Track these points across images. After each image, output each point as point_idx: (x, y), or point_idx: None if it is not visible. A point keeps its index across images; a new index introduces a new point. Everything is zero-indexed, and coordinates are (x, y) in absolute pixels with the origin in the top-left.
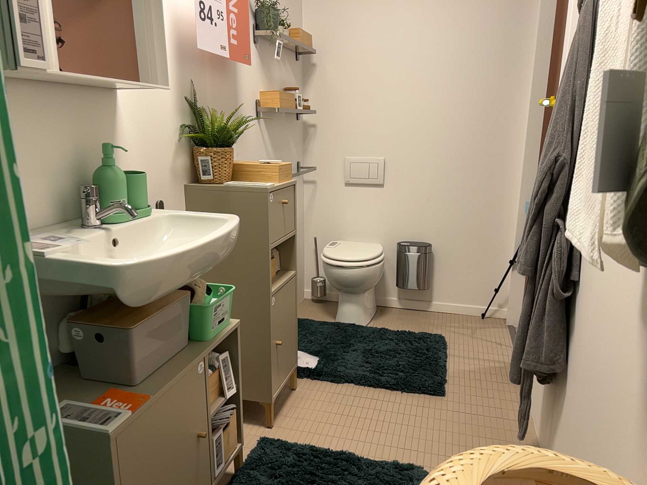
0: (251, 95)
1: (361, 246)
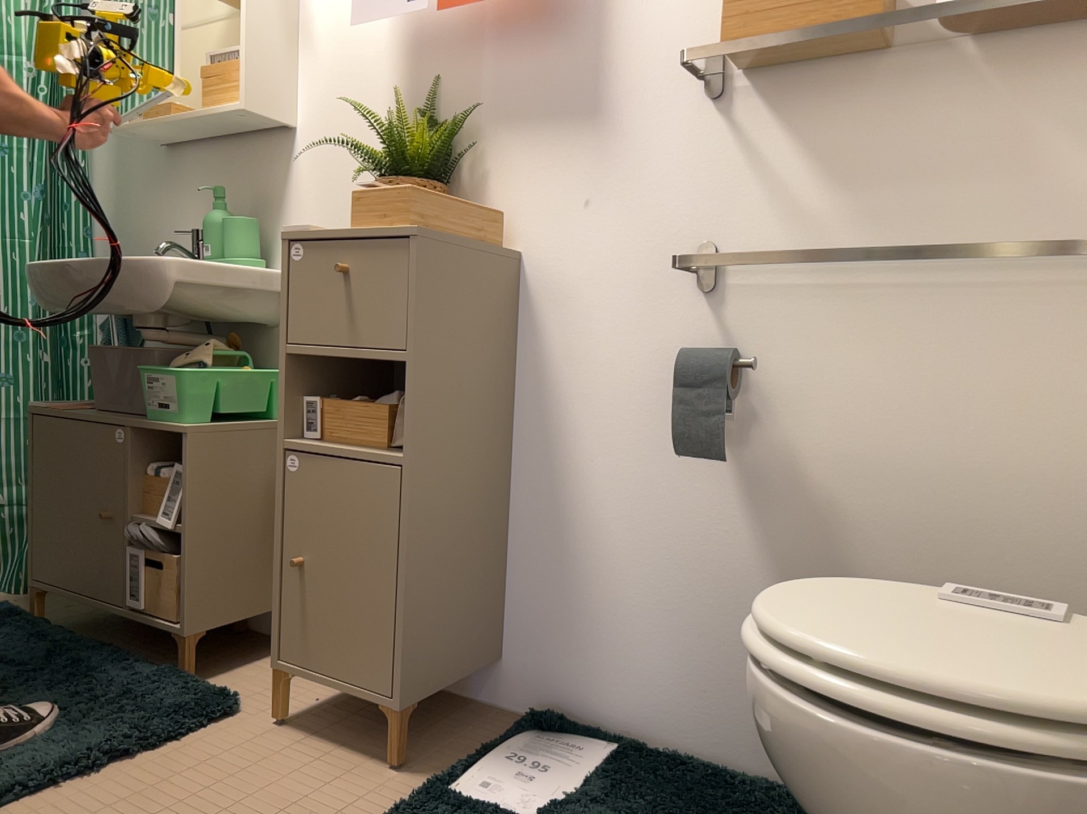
0: (674, 46)
1: (1012, 646)
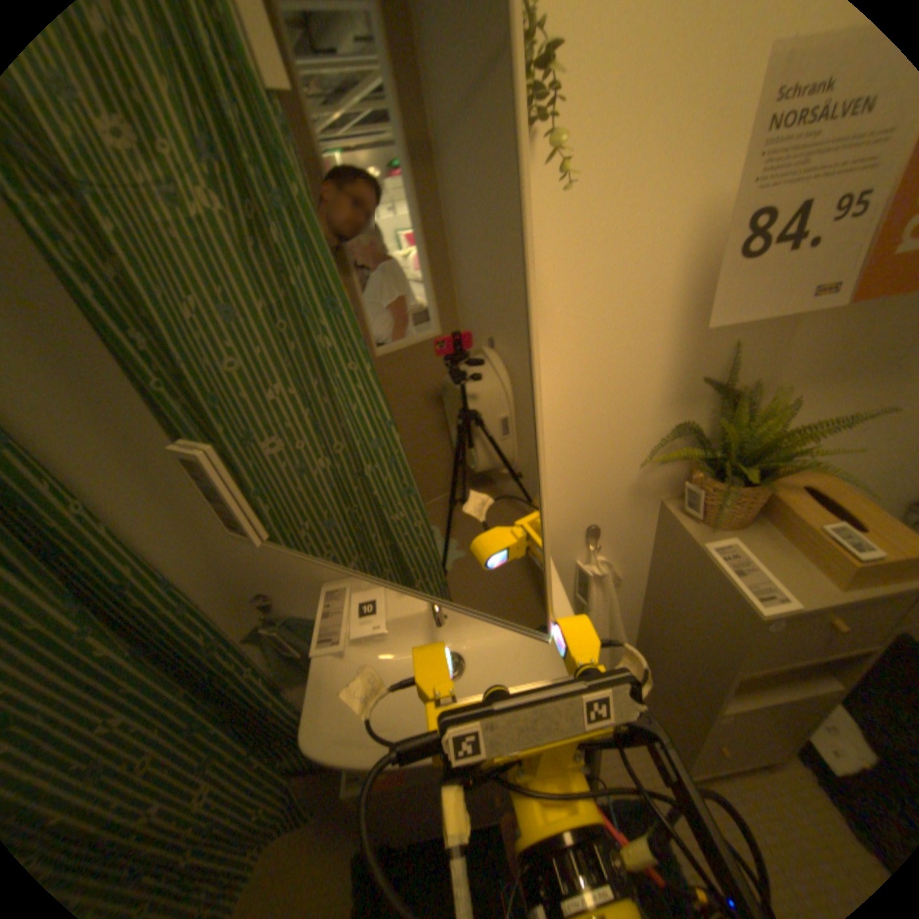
0: None
1: None
